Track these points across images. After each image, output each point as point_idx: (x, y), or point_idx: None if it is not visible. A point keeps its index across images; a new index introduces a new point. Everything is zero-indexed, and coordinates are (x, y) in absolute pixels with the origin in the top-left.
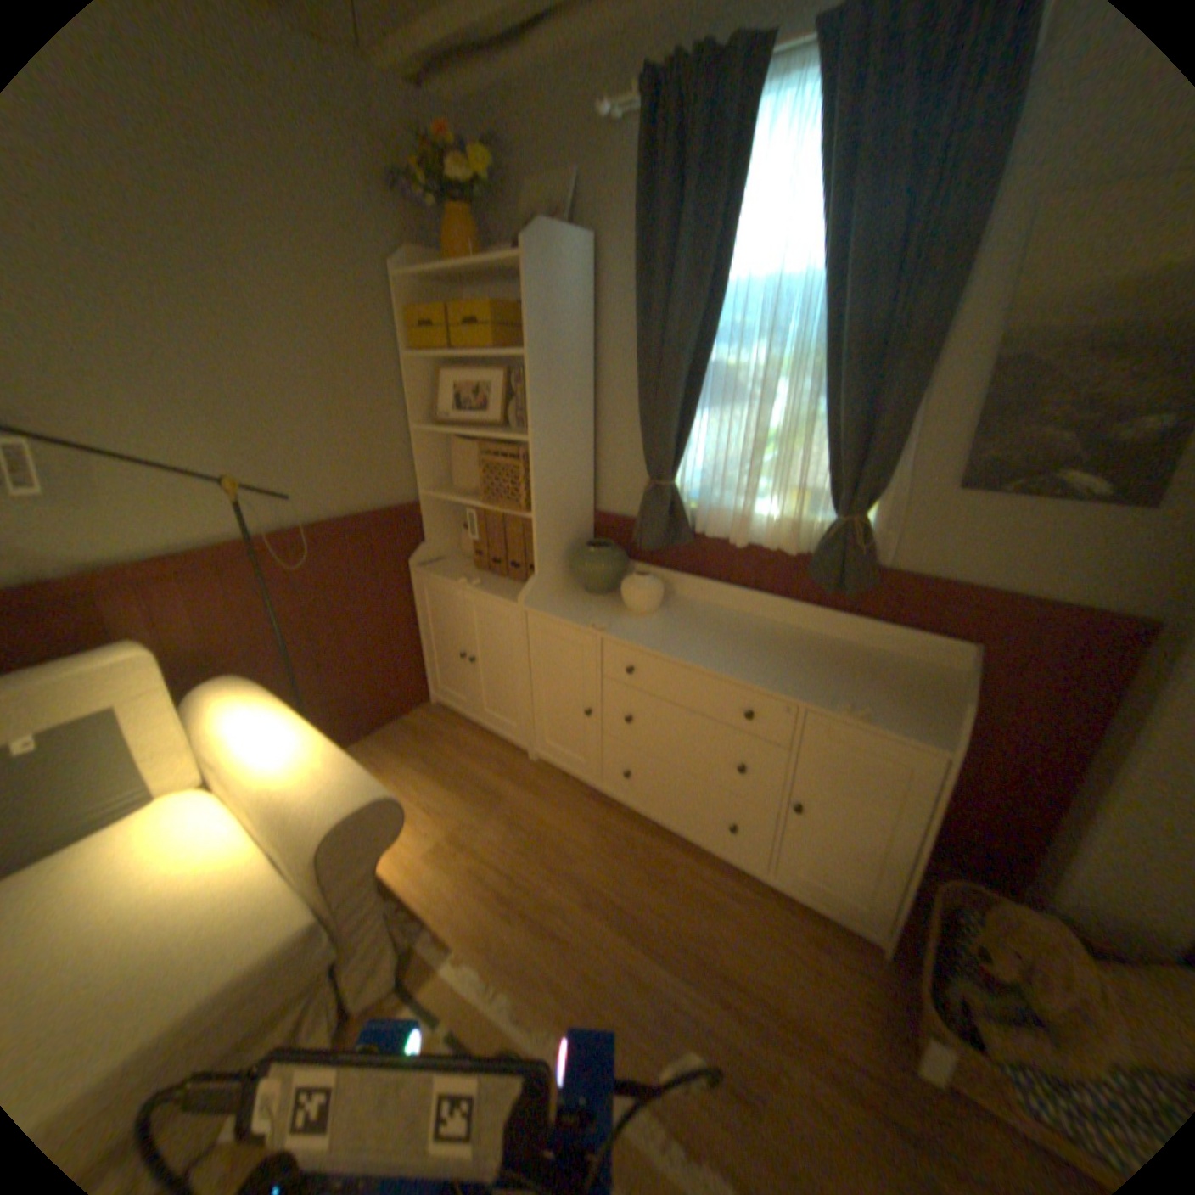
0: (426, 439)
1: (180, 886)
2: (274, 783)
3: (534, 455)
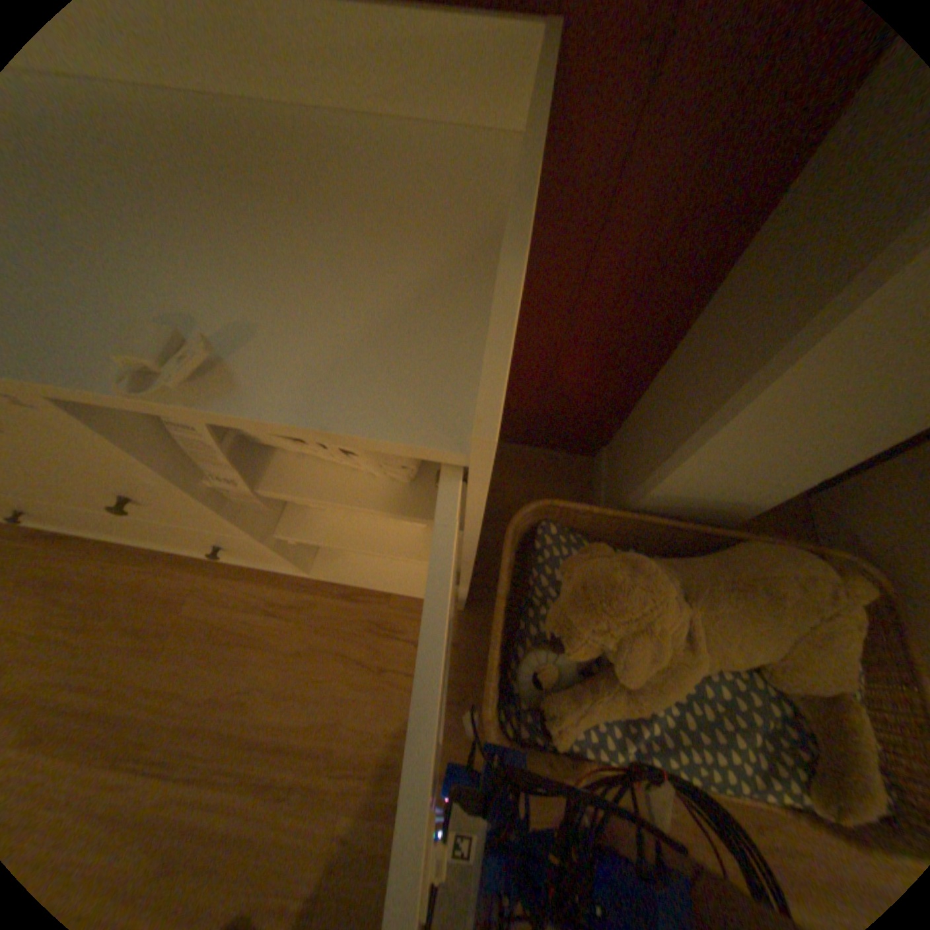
0: None
1: None
2: None
3: None
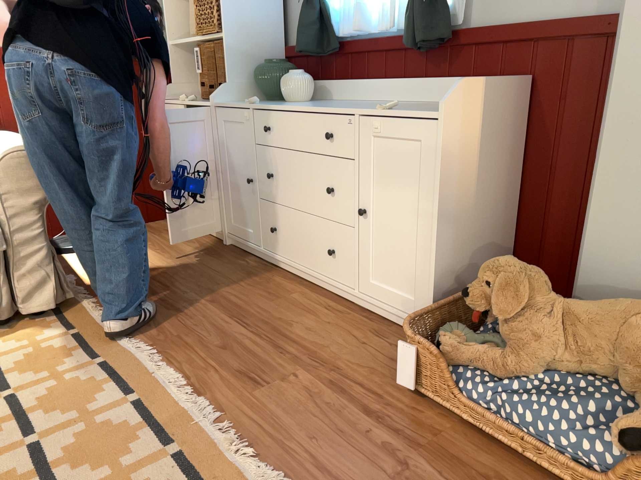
0: (174, 3)
1: None
2: None
3: None
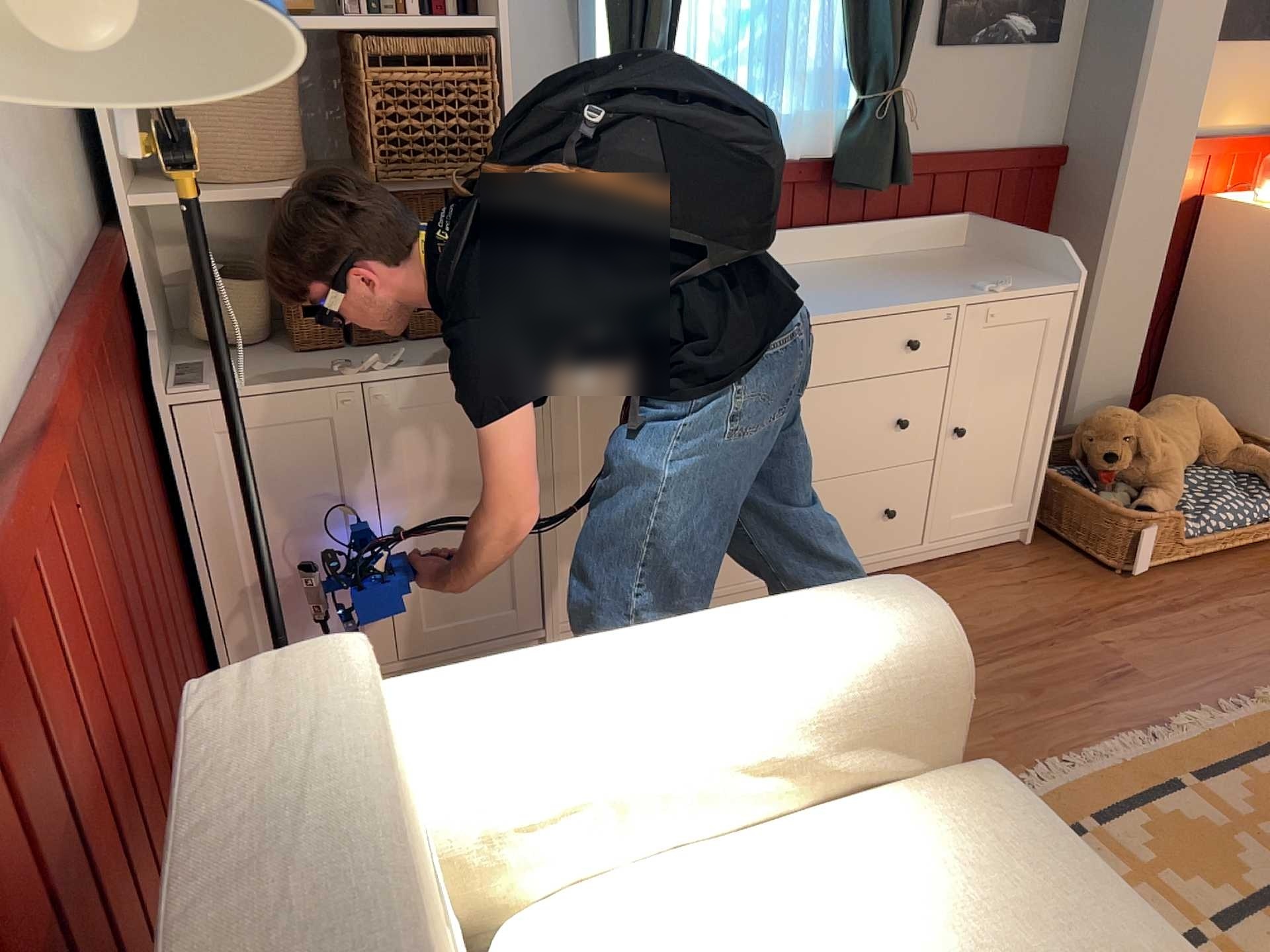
0: None
1: (831, 917)
2: (778, 671)
3: (503, 54)
